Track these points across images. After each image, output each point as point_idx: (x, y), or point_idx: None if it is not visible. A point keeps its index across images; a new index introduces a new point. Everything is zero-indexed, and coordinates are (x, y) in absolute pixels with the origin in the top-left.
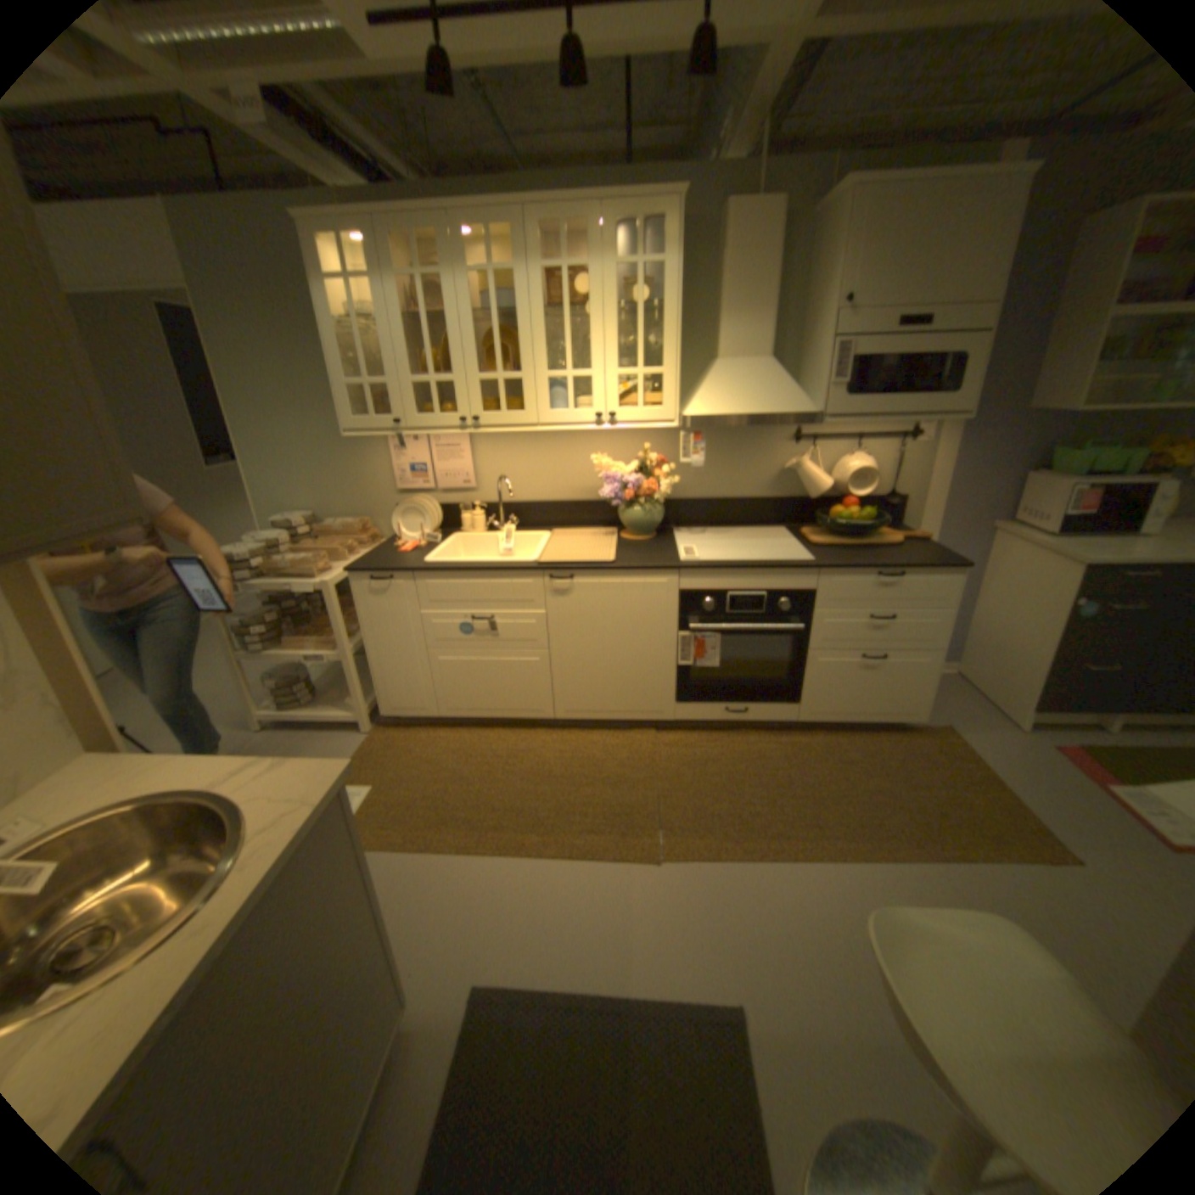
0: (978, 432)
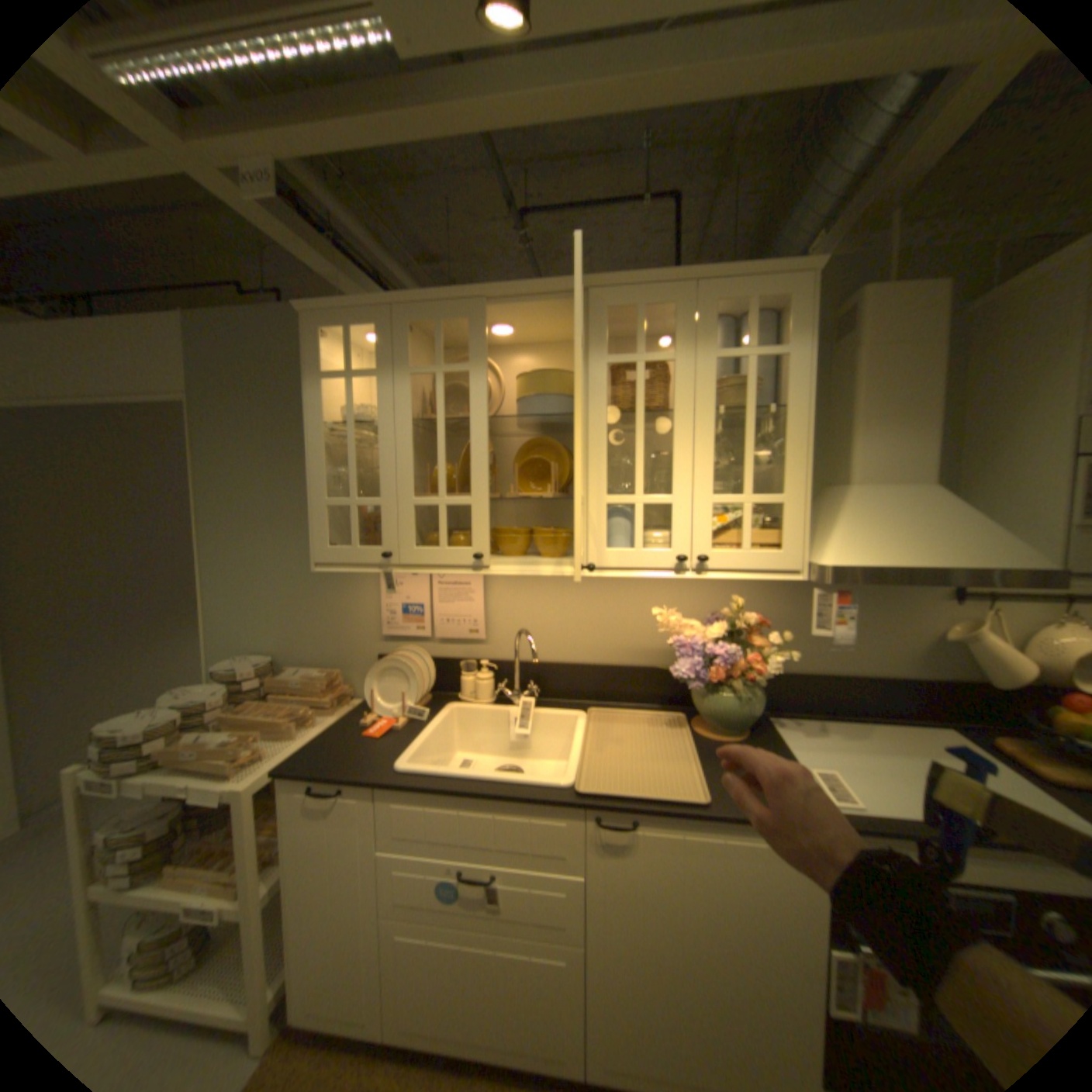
0: None
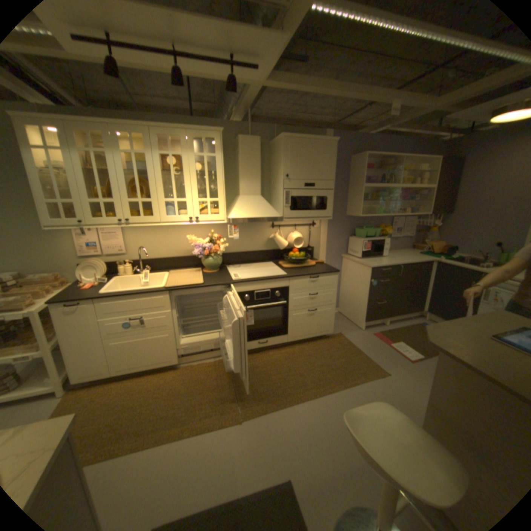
0: (332, 224)
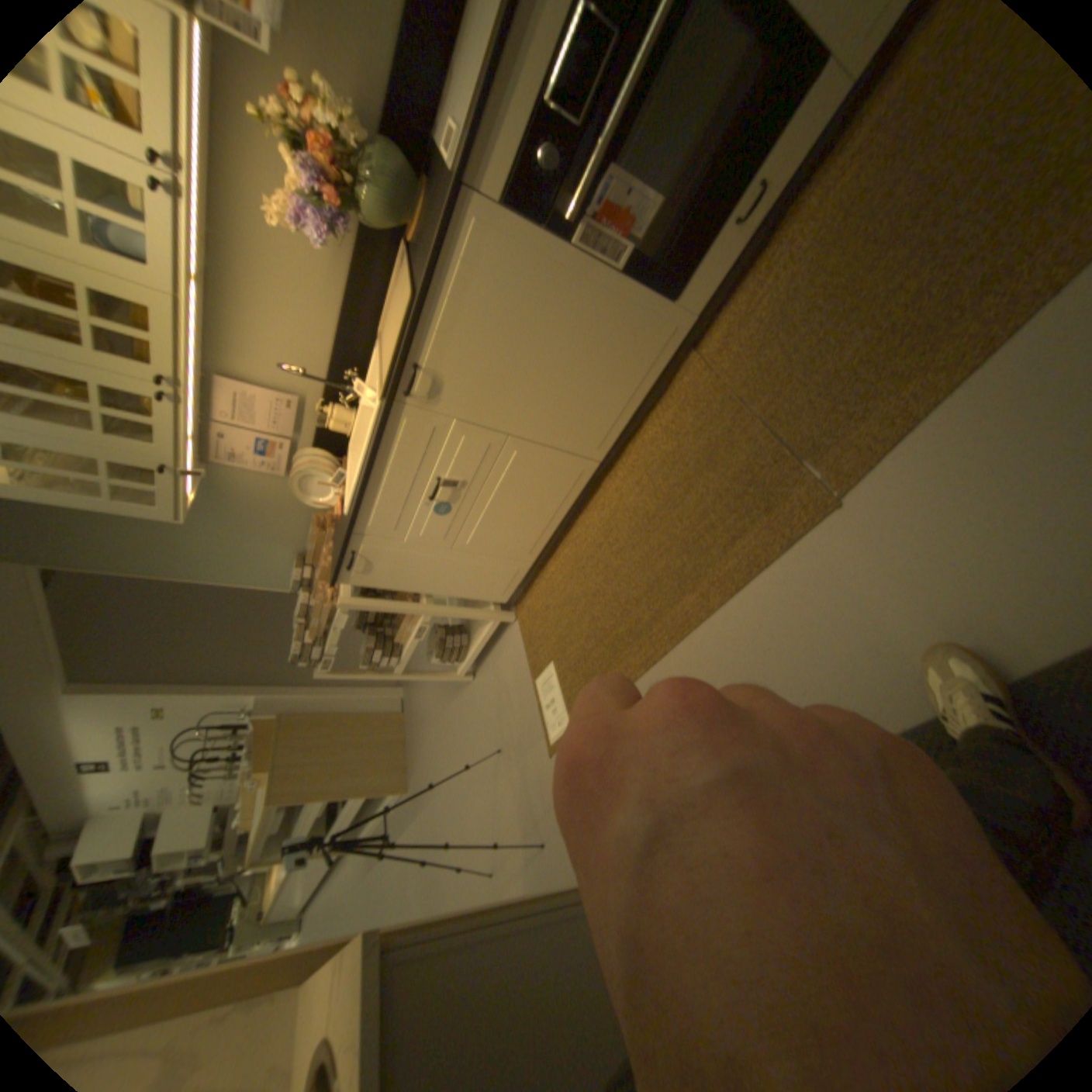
0: None
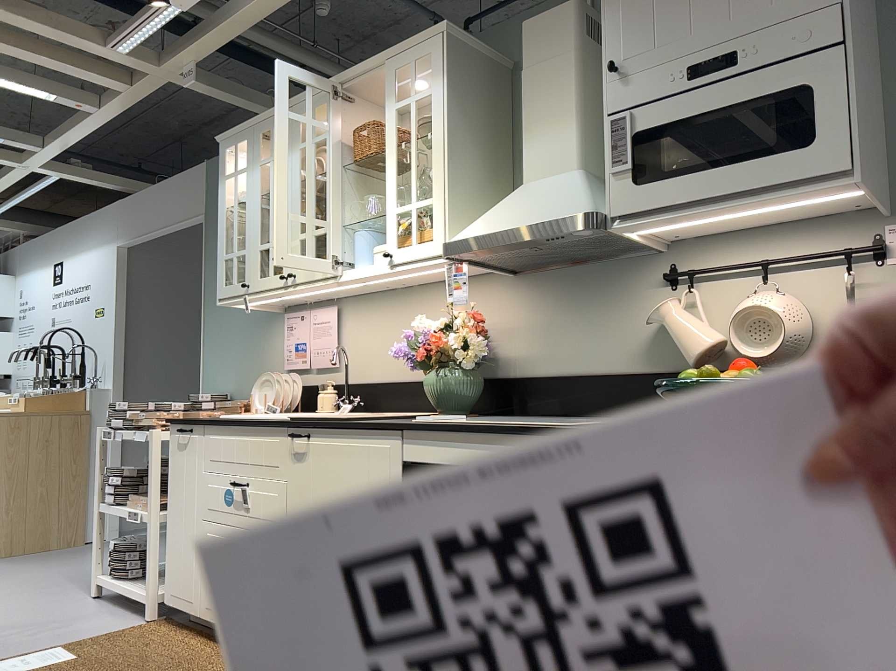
0: None
